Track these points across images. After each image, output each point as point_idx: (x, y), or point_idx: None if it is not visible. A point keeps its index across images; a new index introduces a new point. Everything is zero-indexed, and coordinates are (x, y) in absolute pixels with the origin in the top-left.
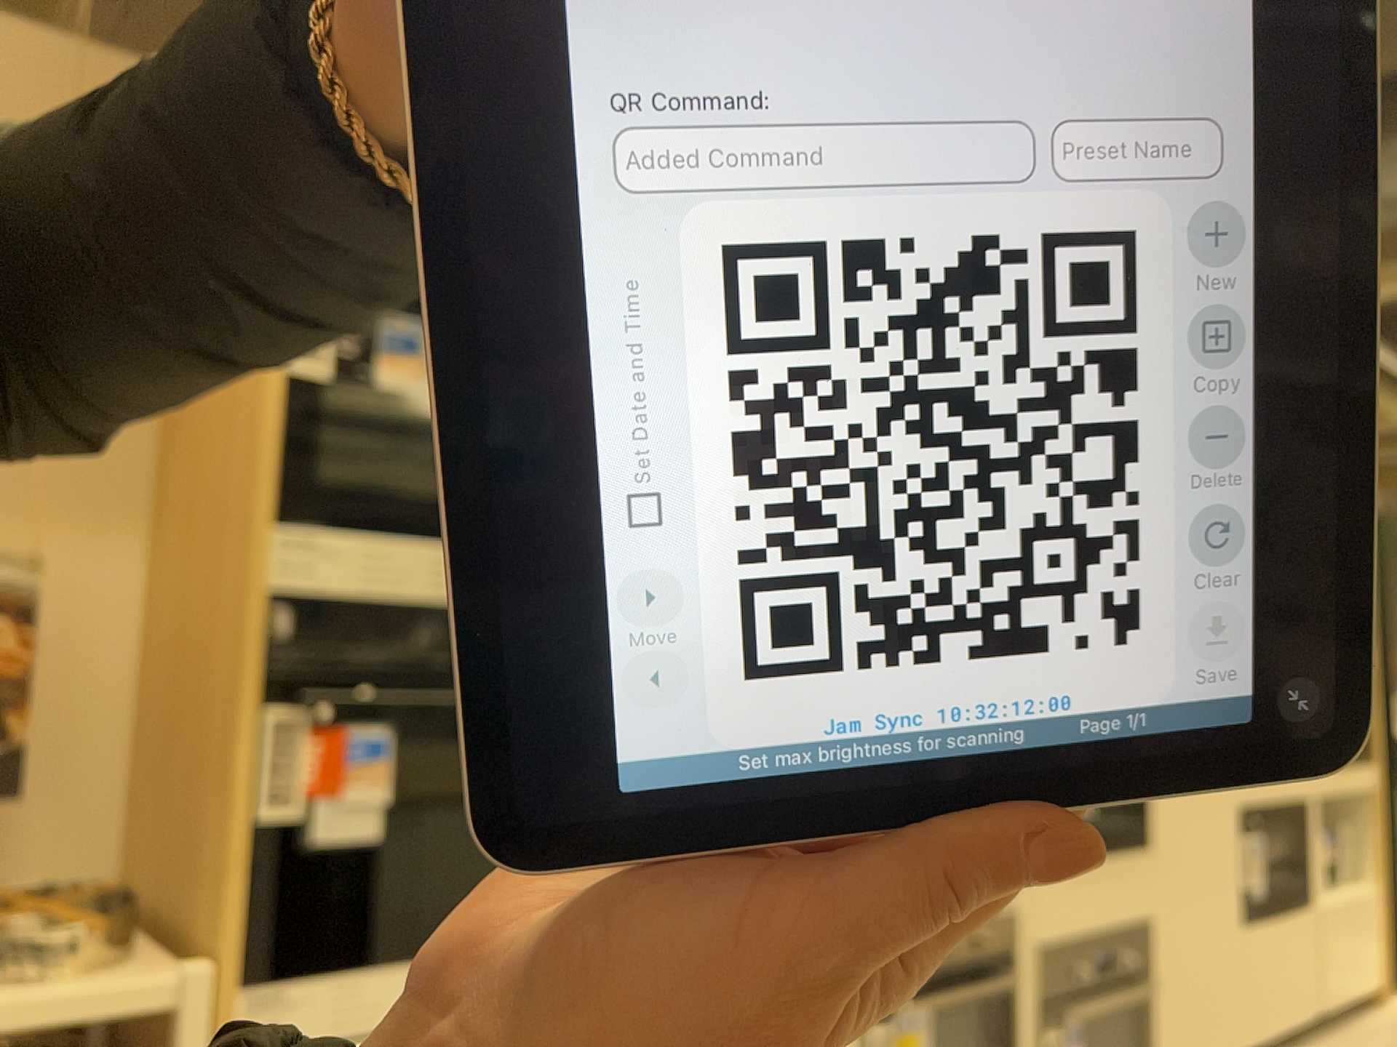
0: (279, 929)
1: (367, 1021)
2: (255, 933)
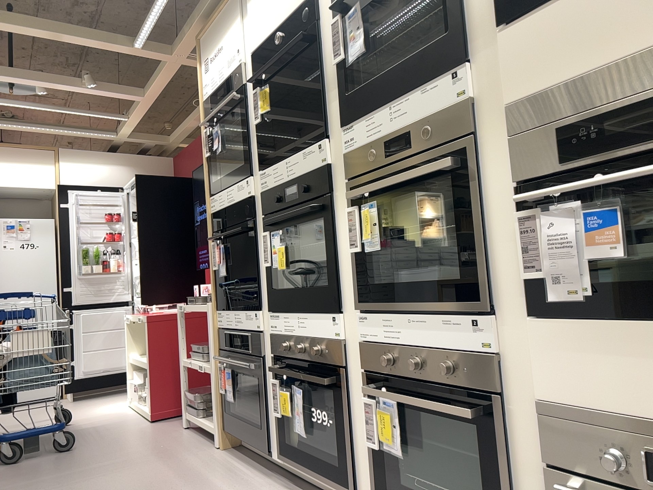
0: (222, 301)
1: (229, 328)
2: (220, 301)
